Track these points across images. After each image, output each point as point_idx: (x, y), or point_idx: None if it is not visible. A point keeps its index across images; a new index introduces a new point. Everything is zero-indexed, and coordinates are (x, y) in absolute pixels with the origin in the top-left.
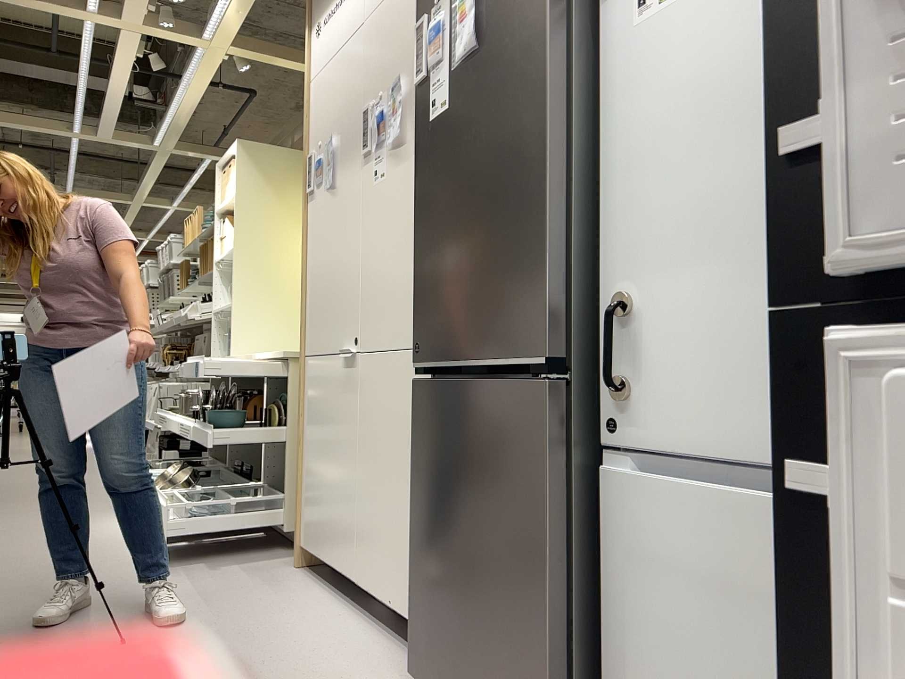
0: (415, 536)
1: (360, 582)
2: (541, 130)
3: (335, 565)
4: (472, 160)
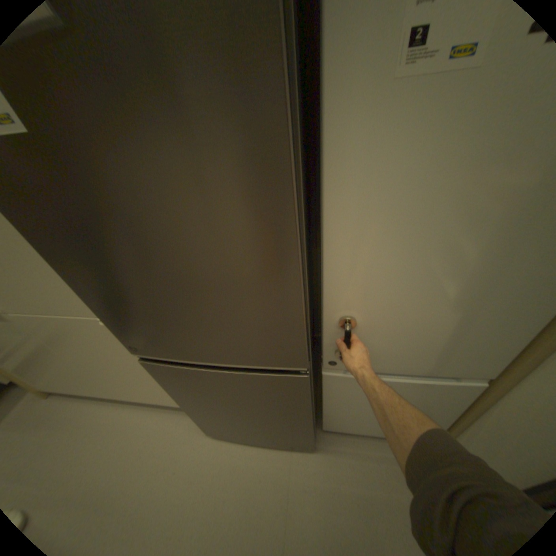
0: (186, 409)
1: (119, 399)
2: (281, 224)
3: (87, 395)
4: (143, 228)
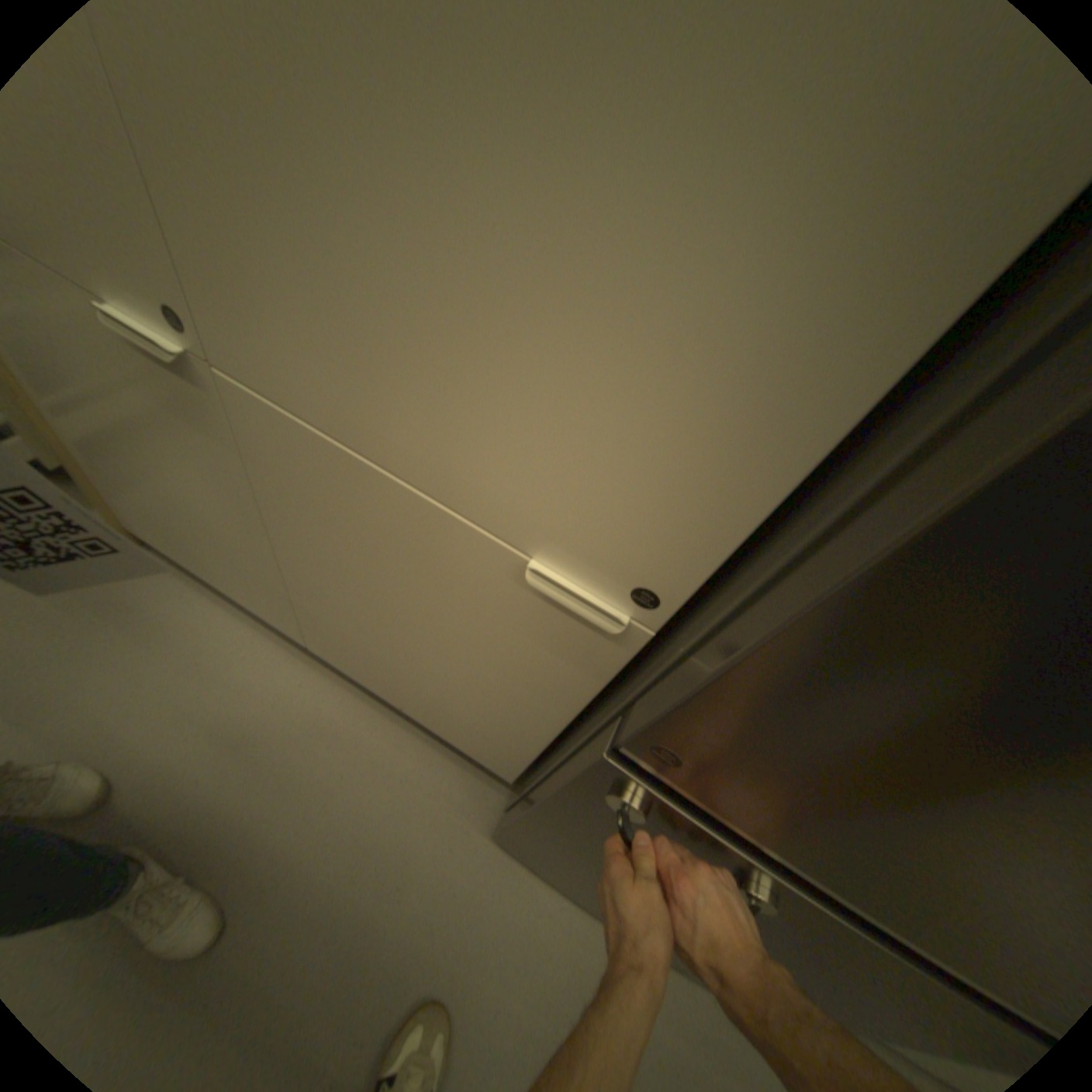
0: (541, 825)
1: (320, 653)
2: None
3: (245, 604)
4: None
